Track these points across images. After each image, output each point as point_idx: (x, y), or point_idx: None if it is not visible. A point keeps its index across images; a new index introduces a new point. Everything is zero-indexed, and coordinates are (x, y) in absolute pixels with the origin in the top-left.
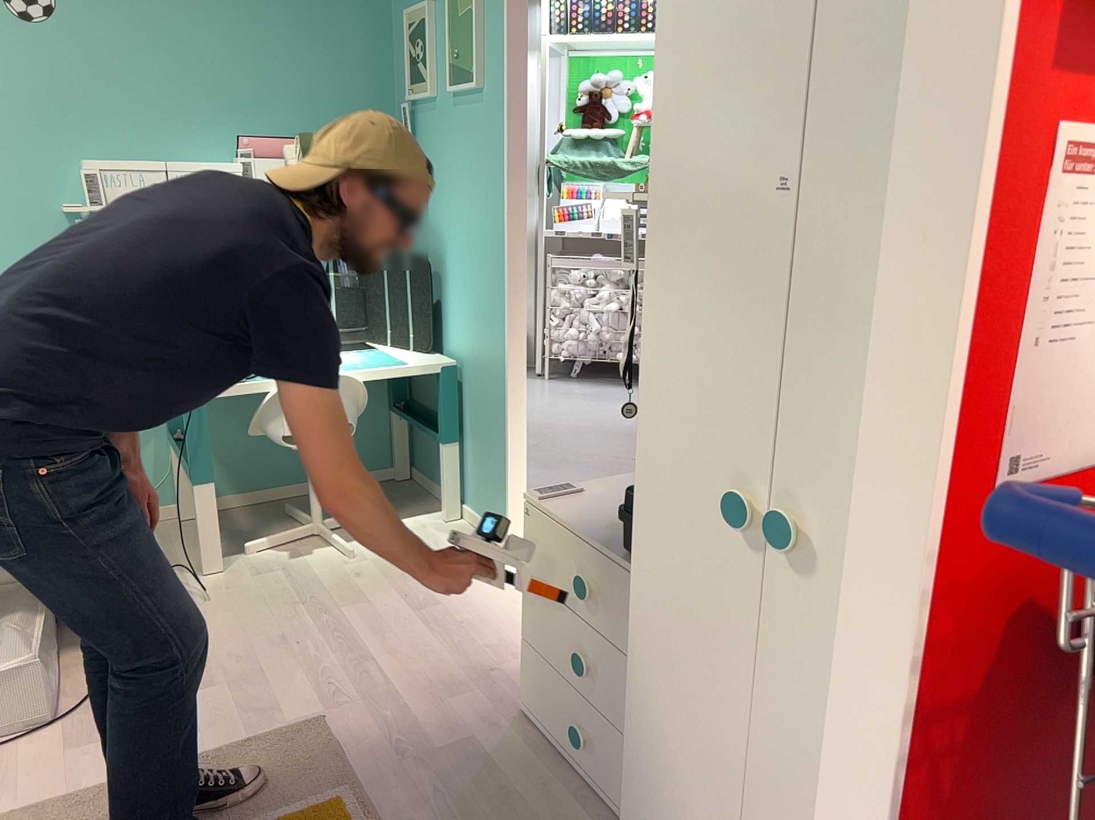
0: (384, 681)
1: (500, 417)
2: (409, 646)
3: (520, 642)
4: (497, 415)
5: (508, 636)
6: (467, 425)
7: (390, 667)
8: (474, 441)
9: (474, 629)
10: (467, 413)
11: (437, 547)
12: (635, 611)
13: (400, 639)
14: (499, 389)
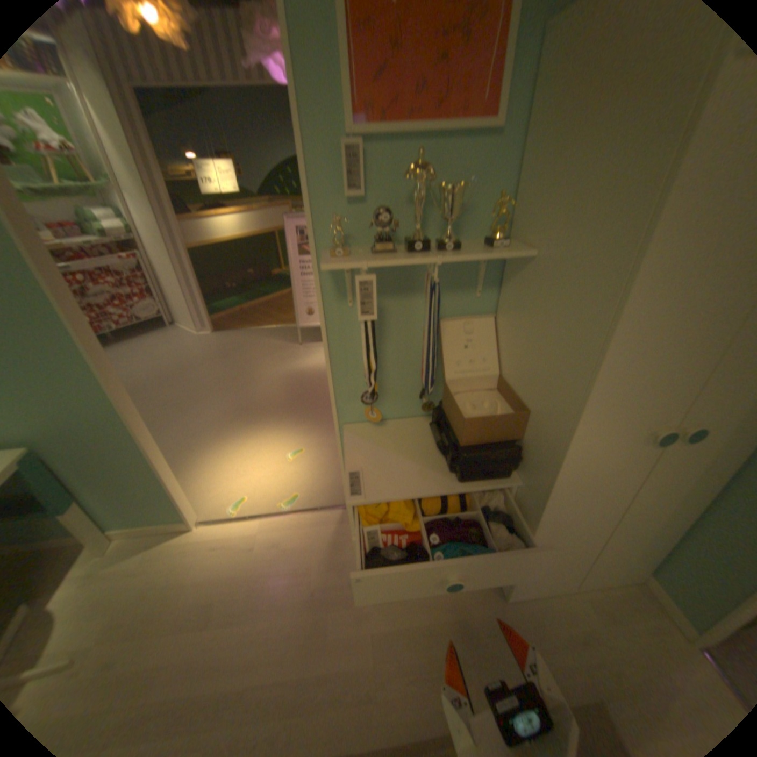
0: (279, 687)
1: (133, 459)
2: (248, 648)
3: (294, 565)
4: (126, 460)
5: (283, 569)
6: (76, 483)
7: (263, 675)
8: (96, 489)
9: (260, 588)
10: (70, 475)
11: (131, 575)
12: (548, 511)
13: (234, 653)
14: (121, 442)
